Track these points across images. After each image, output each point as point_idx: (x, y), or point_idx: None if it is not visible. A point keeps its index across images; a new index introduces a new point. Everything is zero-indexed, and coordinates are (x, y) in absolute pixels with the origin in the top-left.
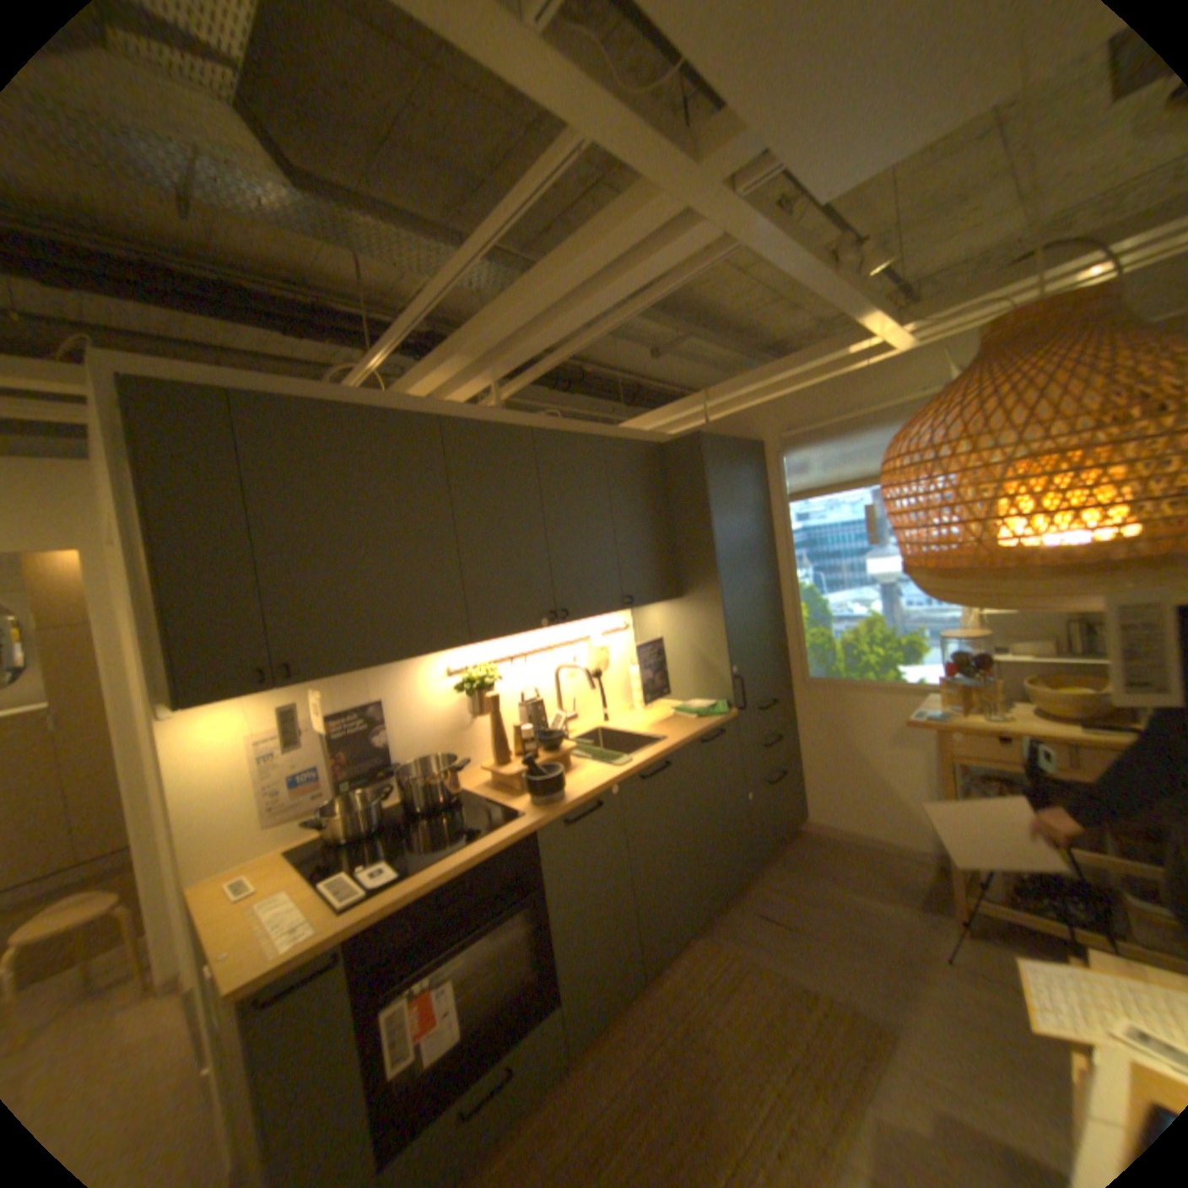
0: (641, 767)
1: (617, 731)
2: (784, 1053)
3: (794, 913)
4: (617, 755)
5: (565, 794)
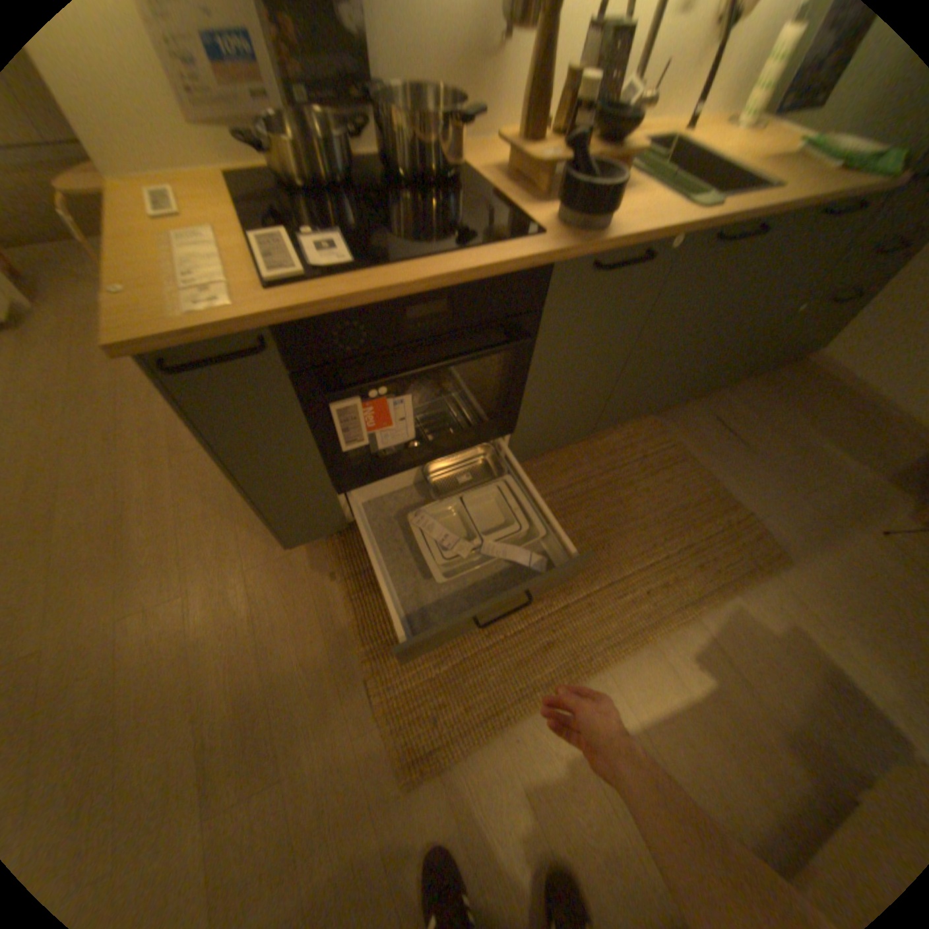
0: (733, 220)
1: (705, 150)
2: (687, 532)
3: (753, 430)
4: (700, 187)
5: (611, 222)
